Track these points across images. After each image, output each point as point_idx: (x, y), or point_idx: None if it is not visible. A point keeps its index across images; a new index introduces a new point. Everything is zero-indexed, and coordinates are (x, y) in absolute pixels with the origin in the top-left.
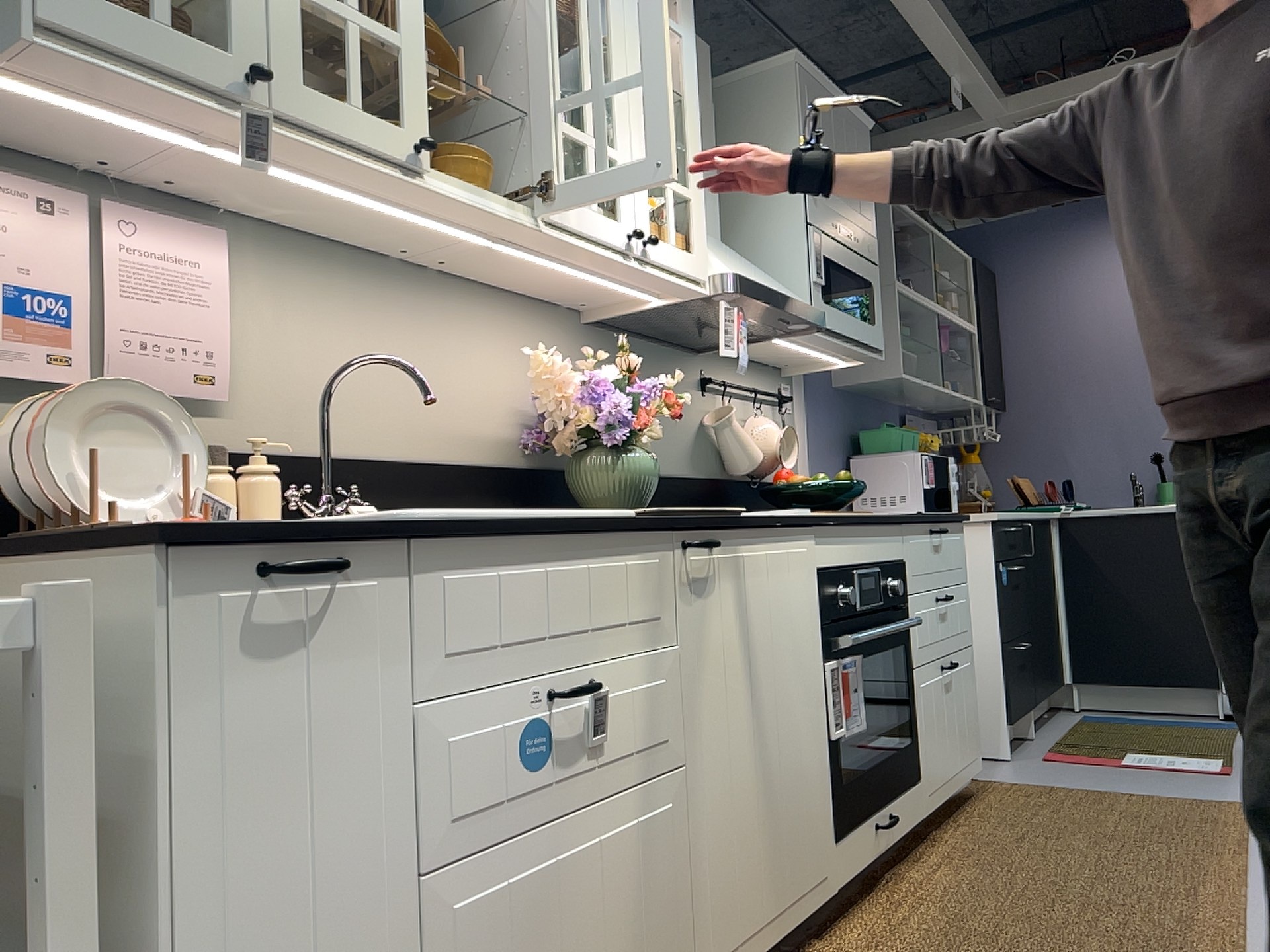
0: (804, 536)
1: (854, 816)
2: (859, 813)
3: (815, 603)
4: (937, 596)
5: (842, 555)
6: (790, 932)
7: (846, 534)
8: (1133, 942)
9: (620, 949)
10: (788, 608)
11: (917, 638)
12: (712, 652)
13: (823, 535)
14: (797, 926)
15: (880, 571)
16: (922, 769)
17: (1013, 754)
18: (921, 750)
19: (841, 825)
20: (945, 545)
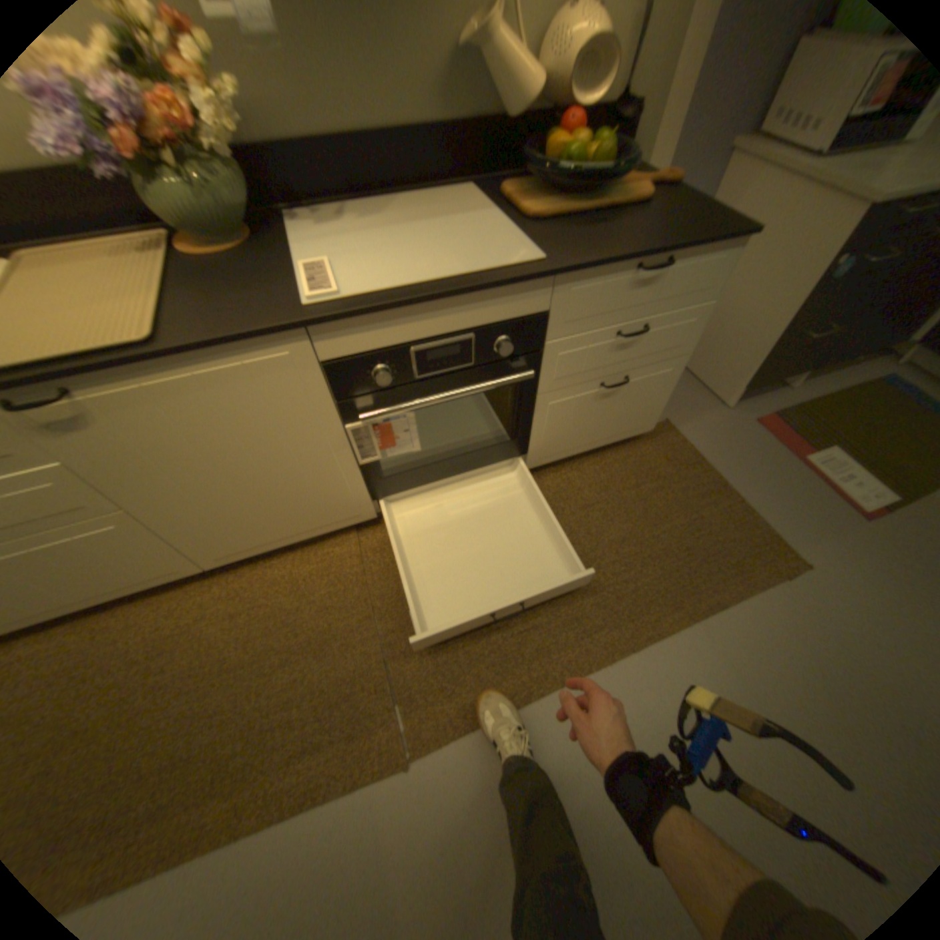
0: (277, 343)
1: (401, 488)
2: (411, 485)
3: (315, 391)
4: (618, 331)
5: (378, 340)
6: (311, 537)
7: (389, 318)
8: (484, 646)
9: (98, 570)
10: (256, 406)
11: (550, 374)
12: (123, 456)
13: (326, 332)
14: (320, 534)
15: (475, 336)
16: (528, 450)
17: (744, 403)
18: (530, 441)
19: (381, 494)
20: (667, 275)
